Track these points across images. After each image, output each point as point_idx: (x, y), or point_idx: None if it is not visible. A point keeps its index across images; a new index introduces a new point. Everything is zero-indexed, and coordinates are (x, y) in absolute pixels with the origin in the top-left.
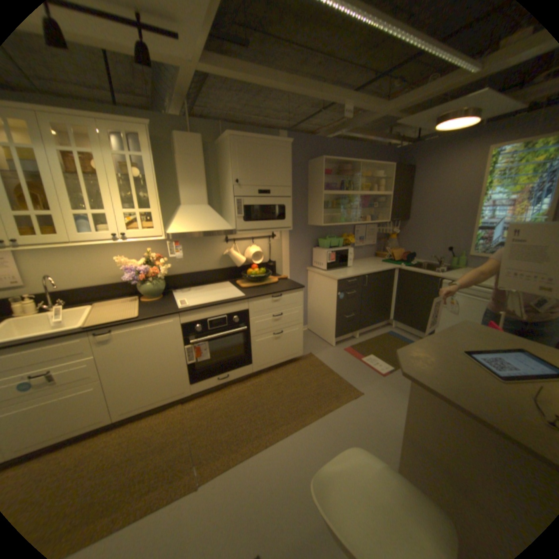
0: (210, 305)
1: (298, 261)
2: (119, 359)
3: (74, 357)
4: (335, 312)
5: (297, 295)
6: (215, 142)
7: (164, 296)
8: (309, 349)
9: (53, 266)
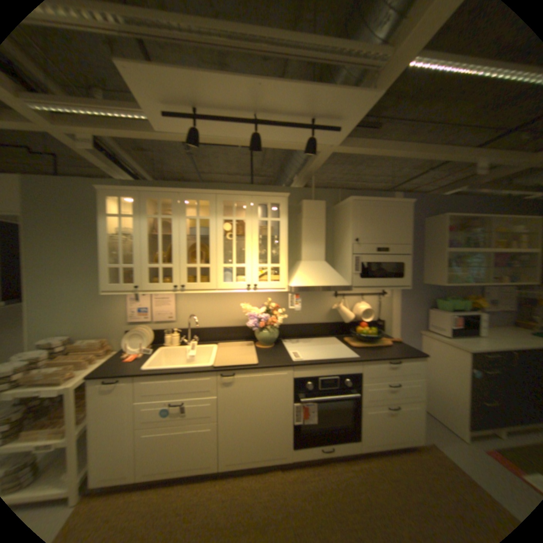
0: (323, 363)
1: (411, 323)
2: (235, 405)
3: (202, 394)
4: (468, 396)
5: (419, 366)
6: (333, 207)
7: (274, 344)
8: (430, 439)
9: (195, 307)
